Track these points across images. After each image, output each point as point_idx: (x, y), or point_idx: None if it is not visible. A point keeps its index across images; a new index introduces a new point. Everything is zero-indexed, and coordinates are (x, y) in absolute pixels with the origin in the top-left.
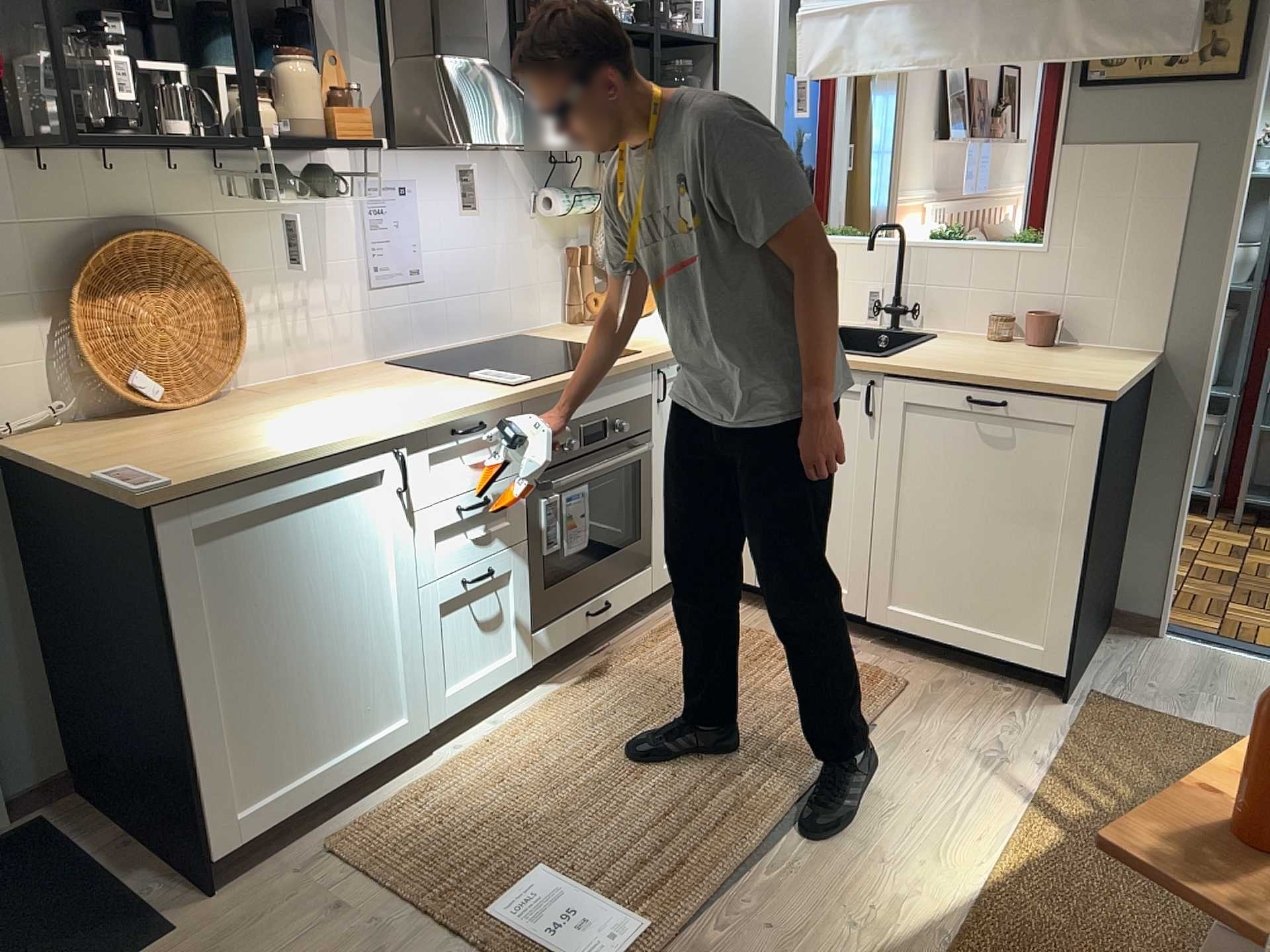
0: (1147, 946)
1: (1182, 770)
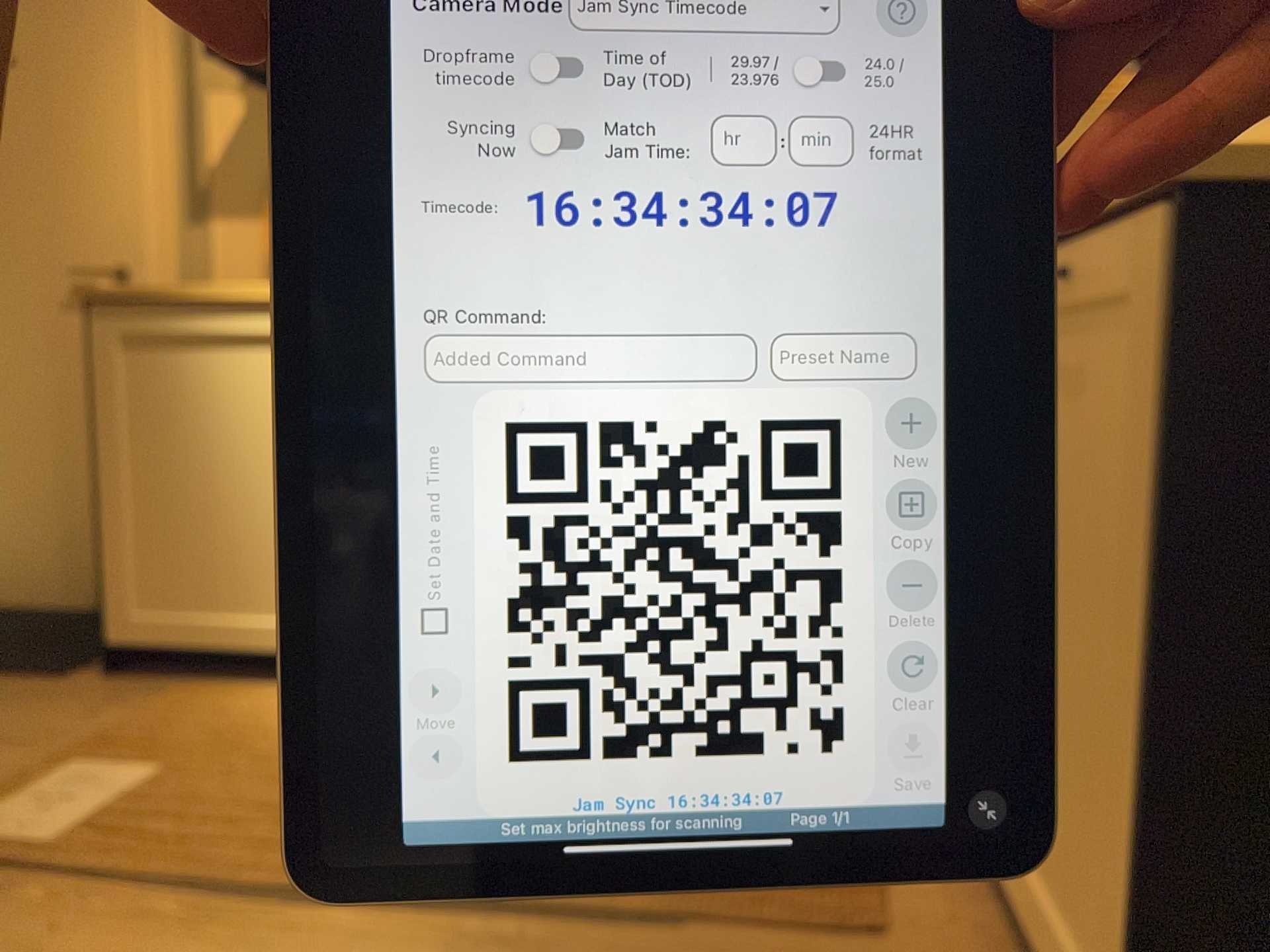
0: None
1: None
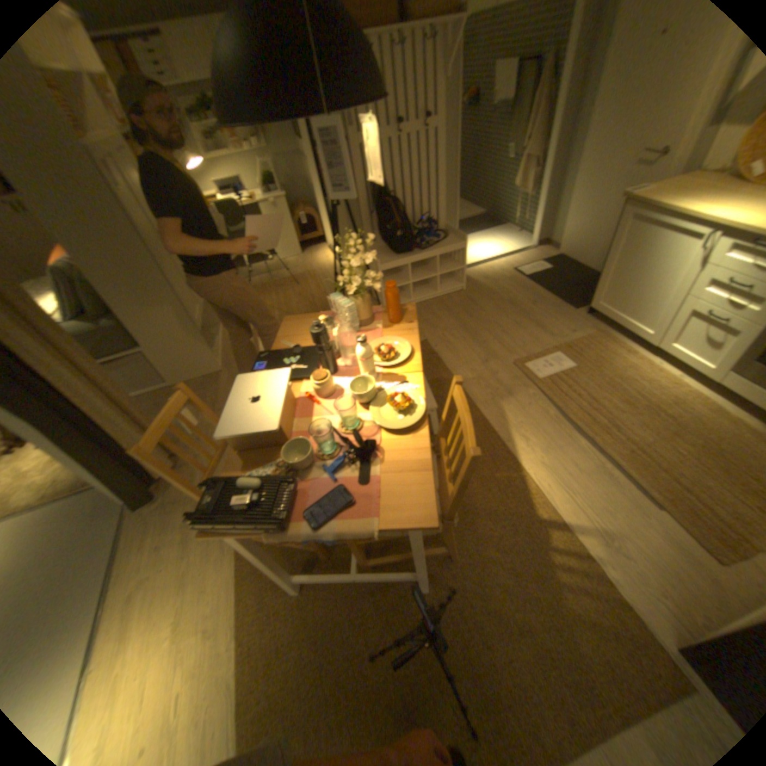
0: (475, 490)
1: (571, 631)
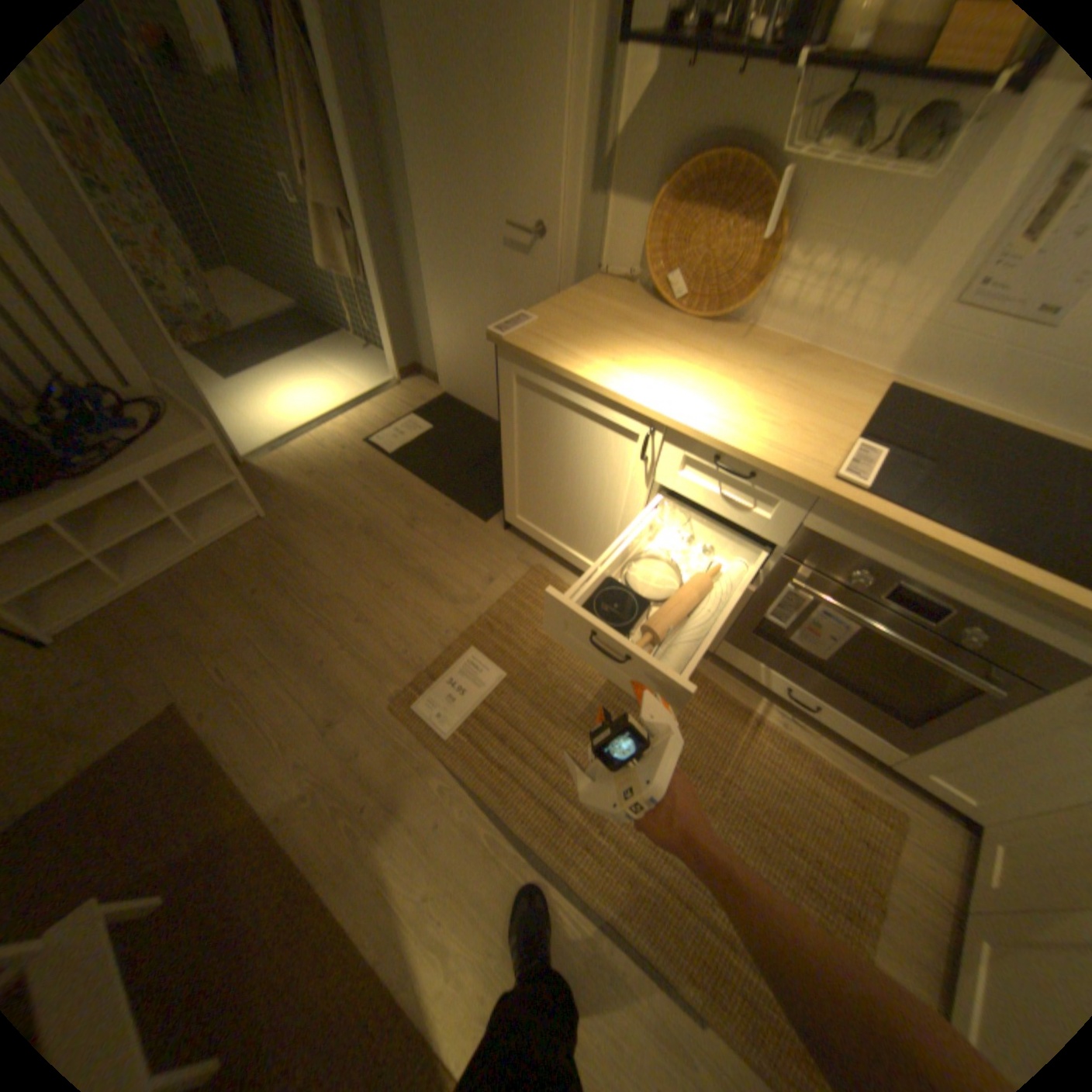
0: None
1: None
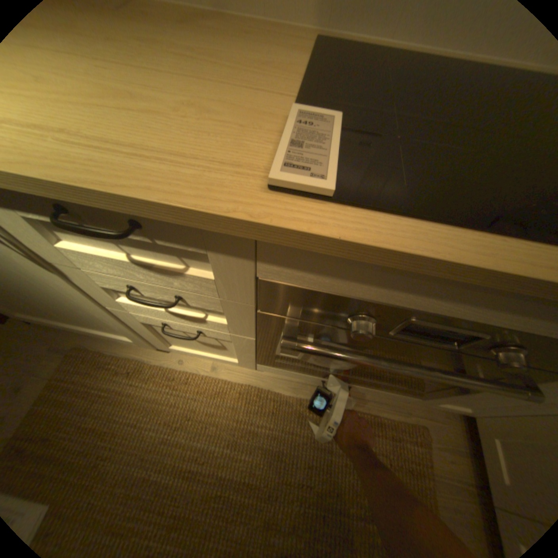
0: None
1: None
